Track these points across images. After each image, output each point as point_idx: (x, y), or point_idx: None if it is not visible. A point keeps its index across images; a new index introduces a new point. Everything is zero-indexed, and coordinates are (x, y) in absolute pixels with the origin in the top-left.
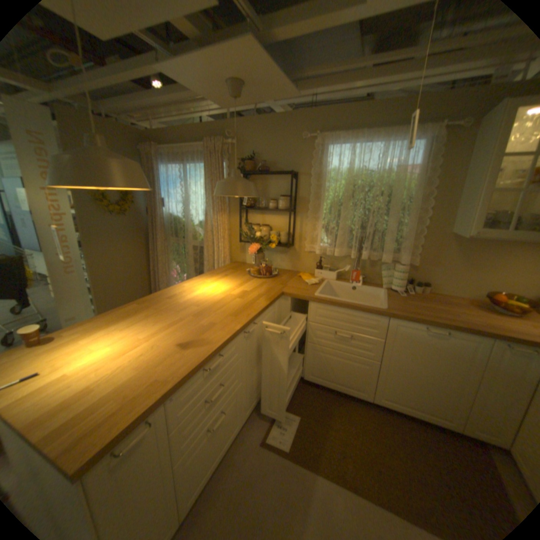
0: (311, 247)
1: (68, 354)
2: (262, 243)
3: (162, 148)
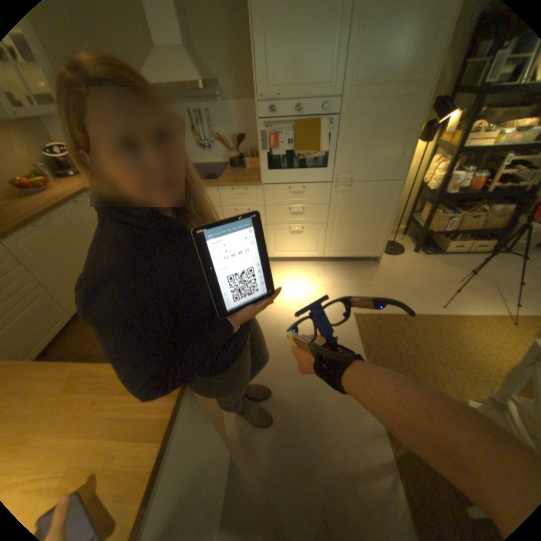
0: None
1: None
2: None
3: None
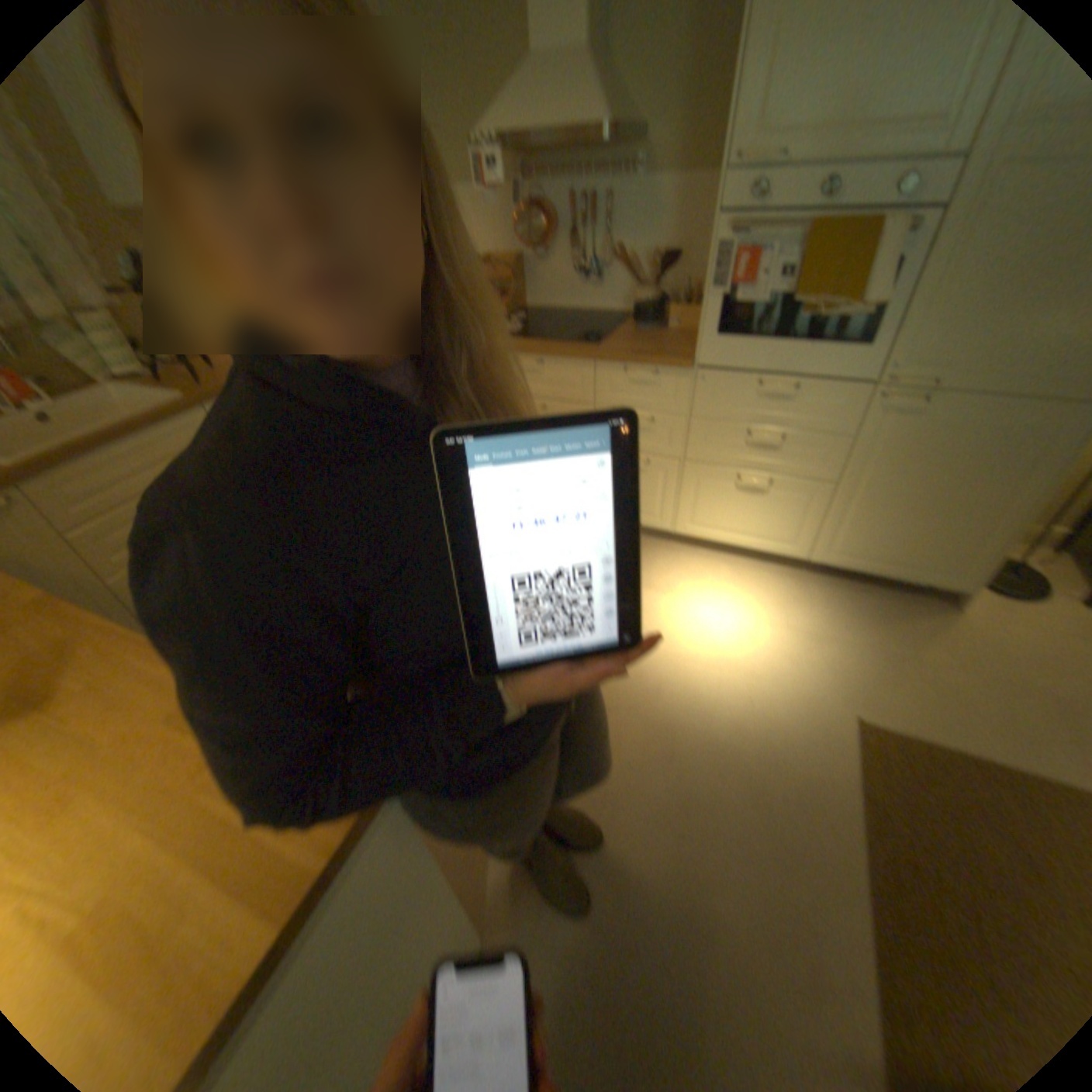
0: None
1: None
2: None
3: None
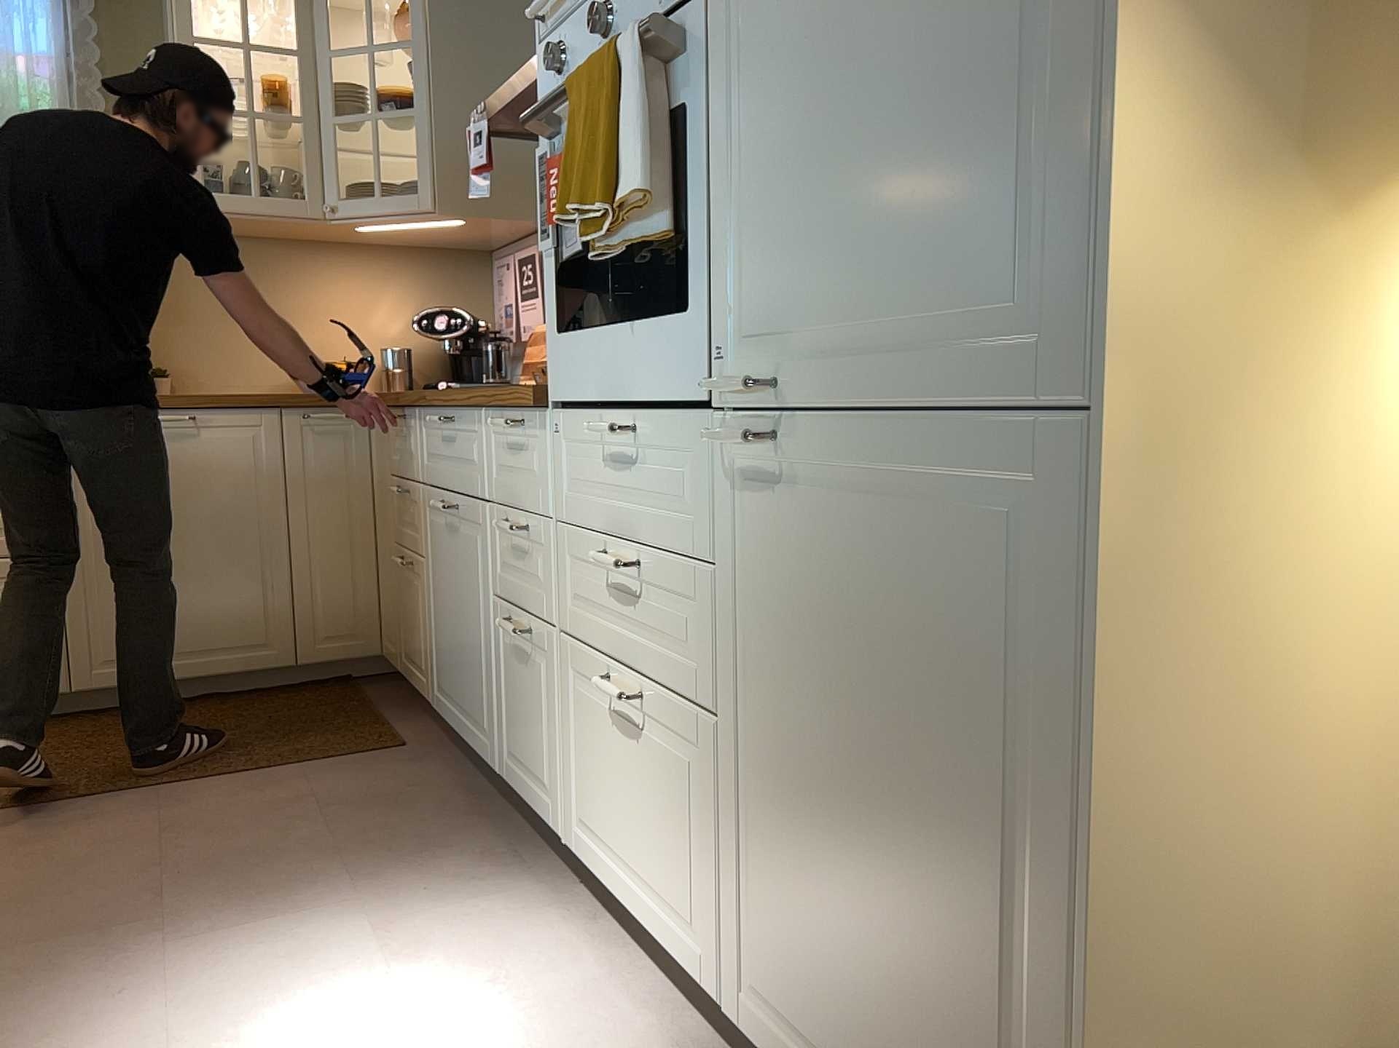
0: None
1: None
2: None
3: None
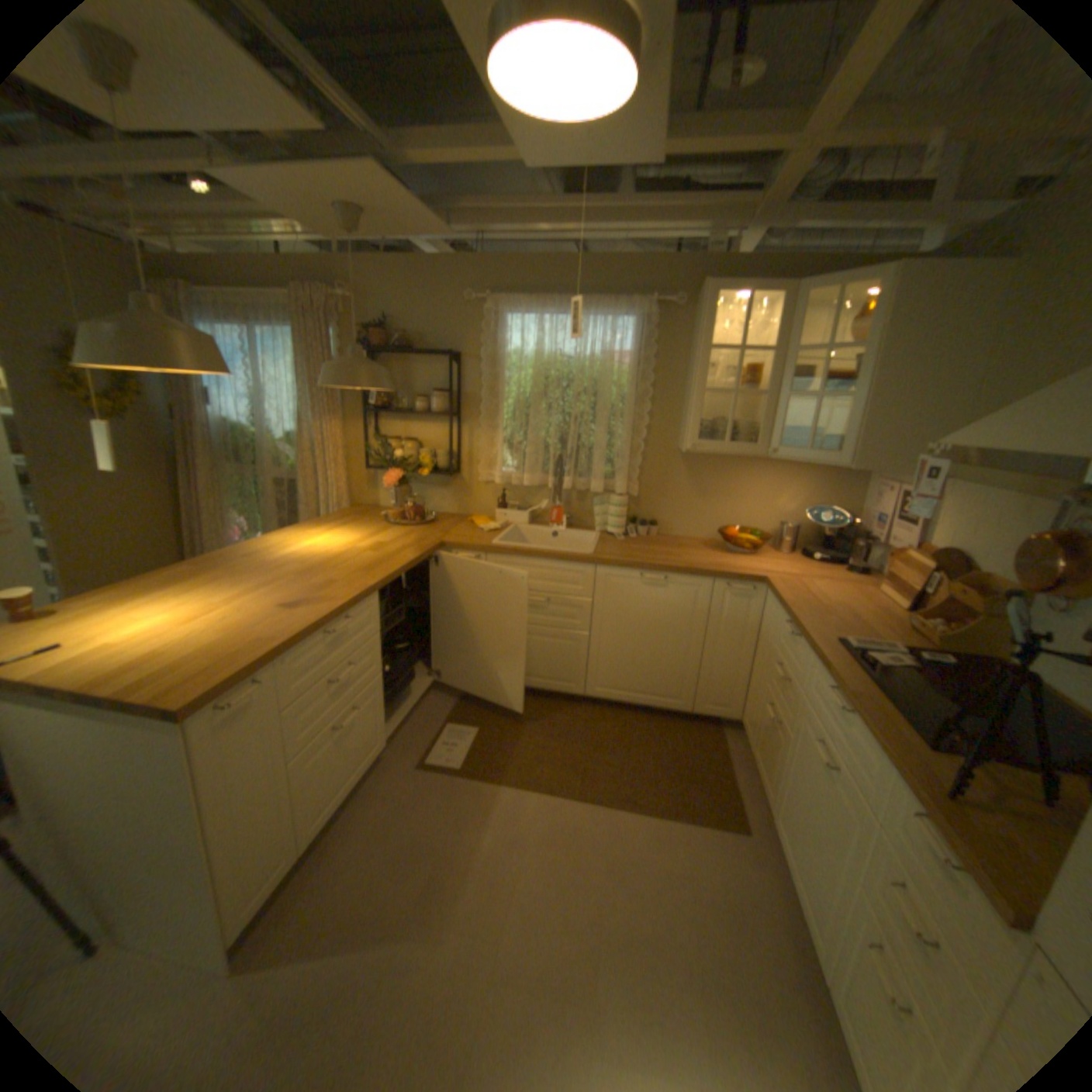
0: (489, 475)
1: (97, 625)
2: (406, 468)
3: (201, 293)
